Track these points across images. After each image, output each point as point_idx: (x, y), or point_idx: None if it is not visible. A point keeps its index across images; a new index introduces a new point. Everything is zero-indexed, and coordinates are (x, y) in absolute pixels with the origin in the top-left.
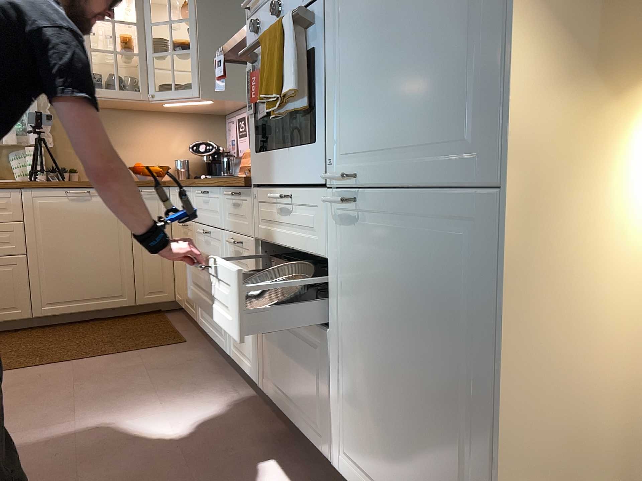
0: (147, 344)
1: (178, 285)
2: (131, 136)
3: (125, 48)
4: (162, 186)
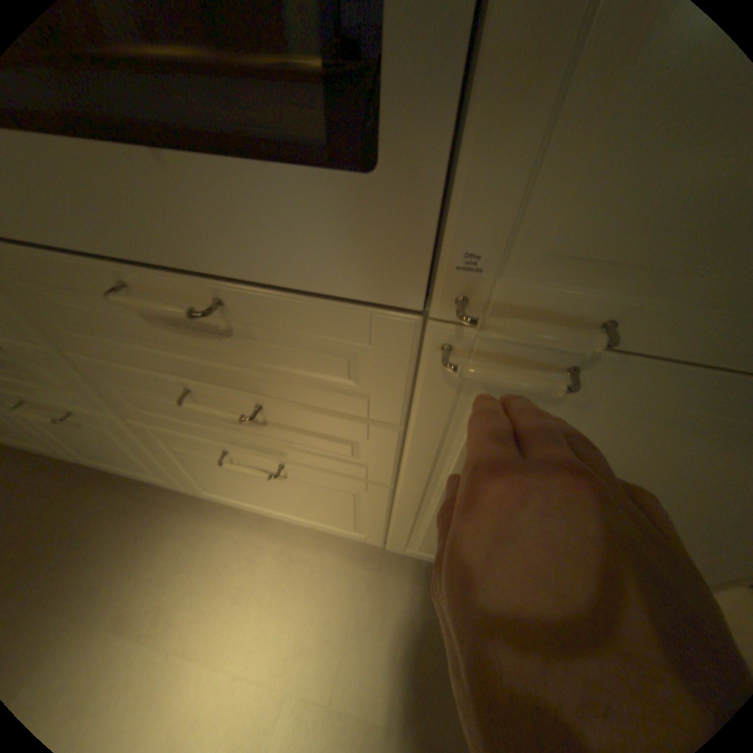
0: None
1: None
2: None
3: None
4: None
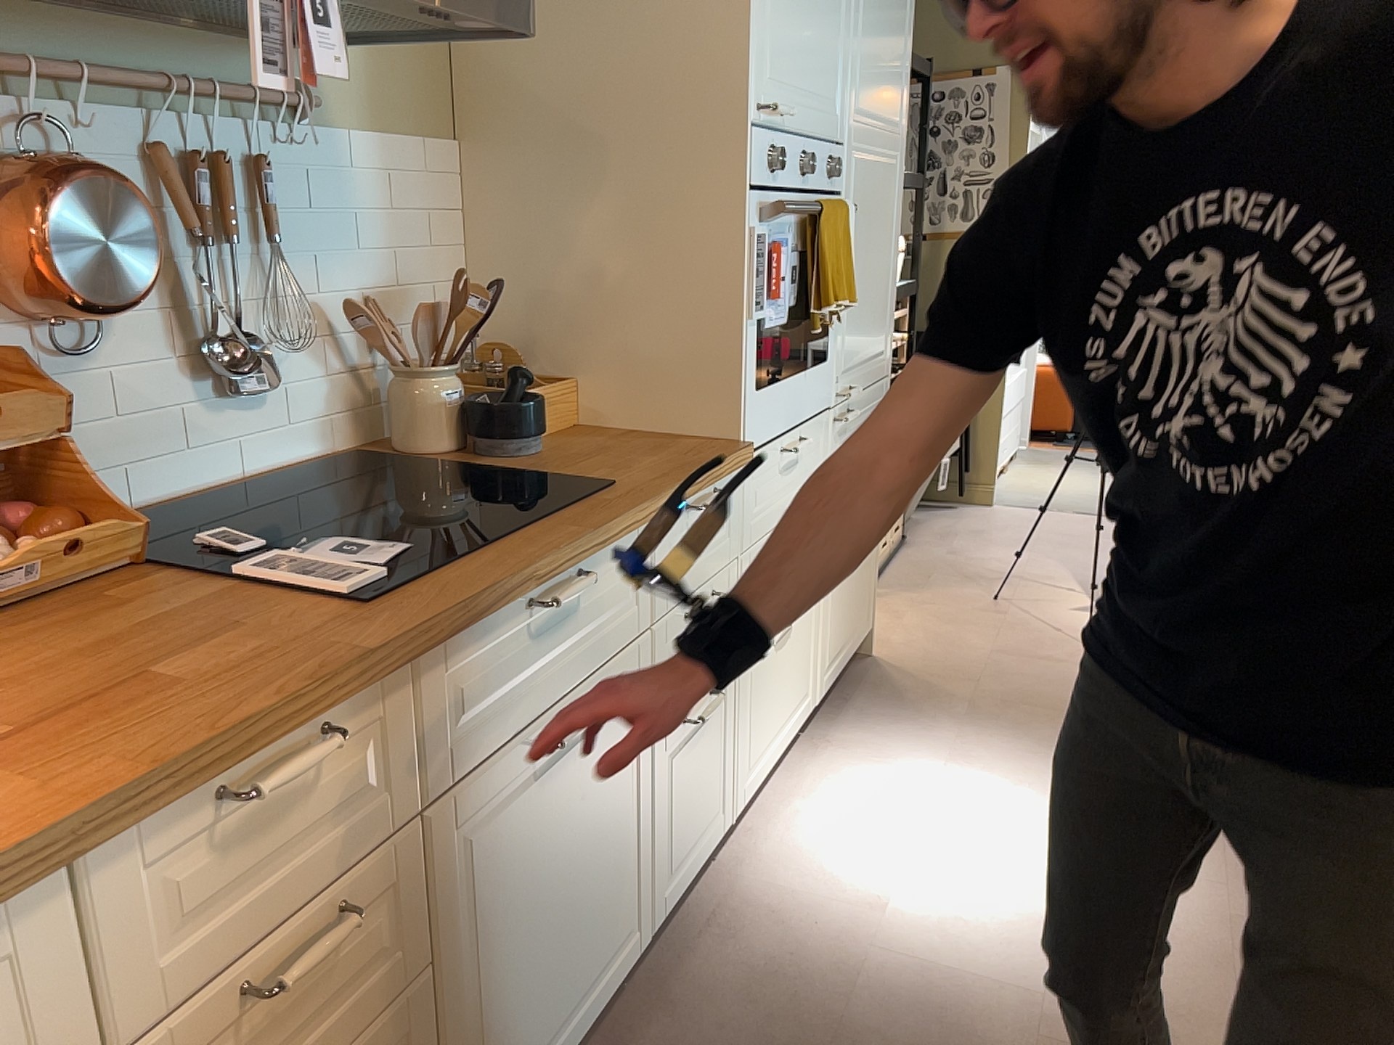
0: None
1: None
2: None
3: None
4: None
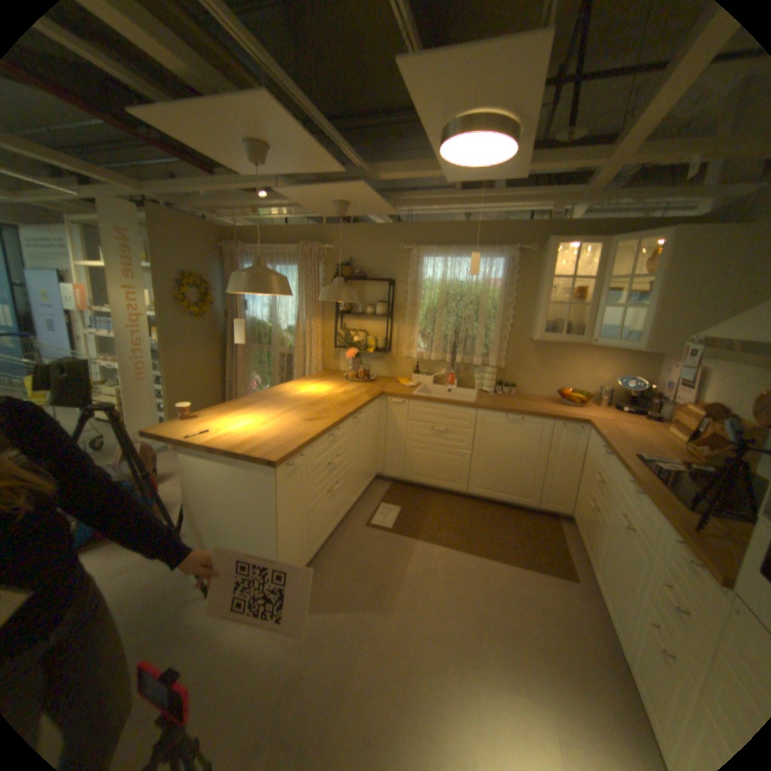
0: (544, 568)
1: (579, 511)
2: (564, 363)
3: (578, 294)
4: (585, 425)
